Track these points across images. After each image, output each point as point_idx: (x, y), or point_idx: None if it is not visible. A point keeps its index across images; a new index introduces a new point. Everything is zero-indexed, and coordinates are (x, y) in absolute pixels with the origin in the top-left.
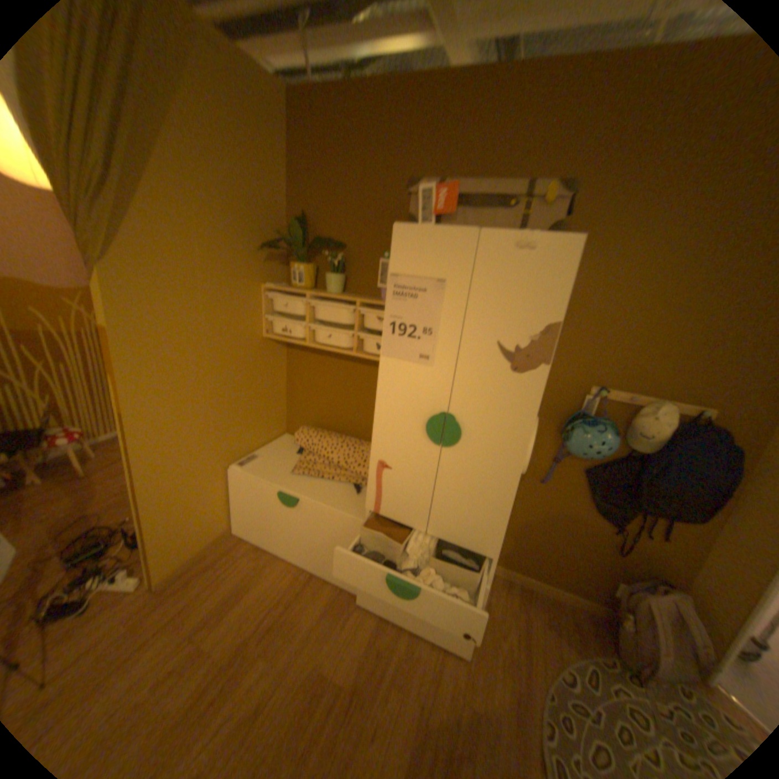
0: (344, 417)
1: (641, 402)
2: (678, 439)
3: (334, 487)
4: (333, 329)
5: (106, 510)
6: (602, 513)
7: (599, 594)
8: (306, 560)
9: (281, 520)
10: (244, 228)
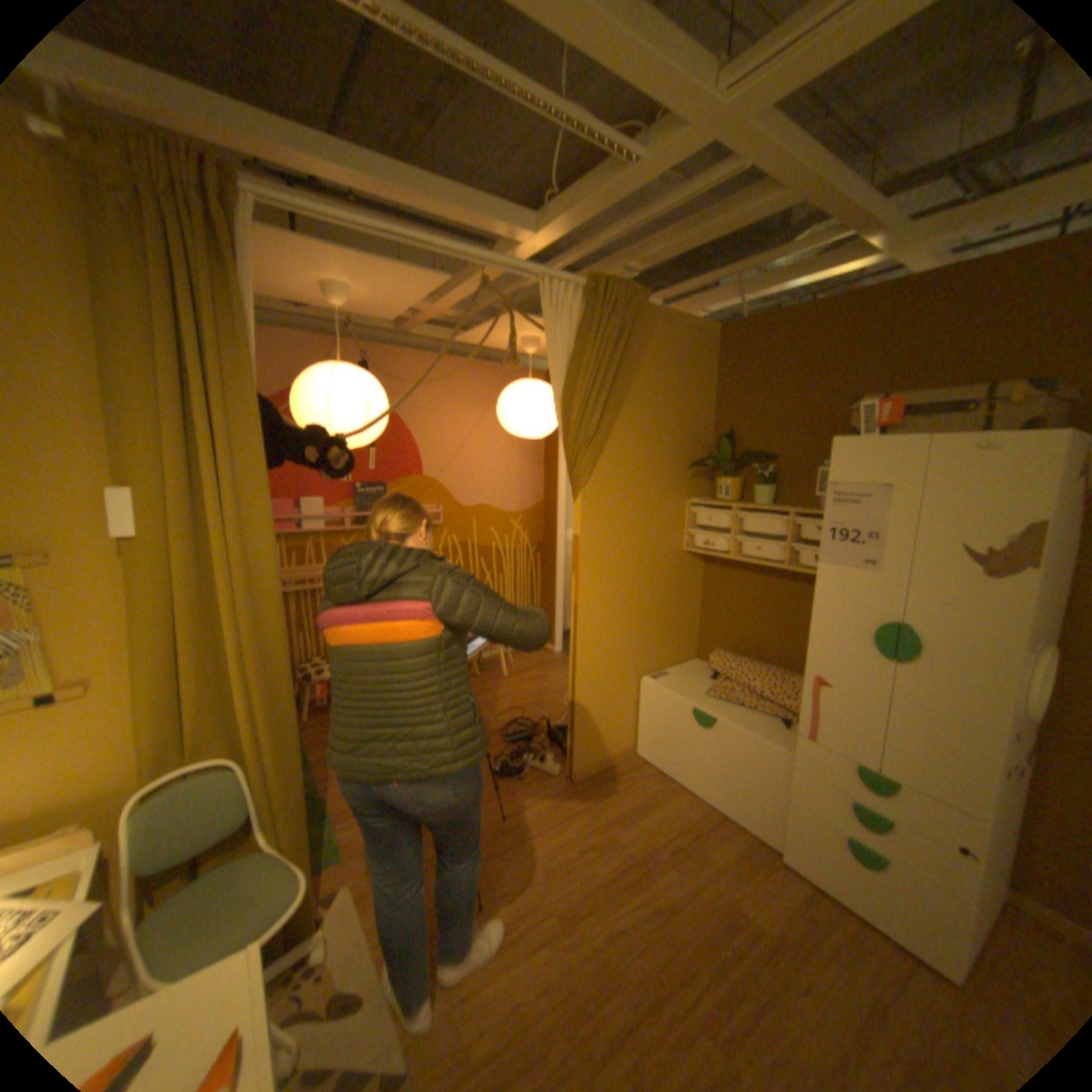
0: (769, 644)
1: None
2: None
3: (757, 718)
4: (760, 542)
5: (526, 708)
6: None
7: None
8: (720, 798)
9: (693, 744)
10: (675, 452)
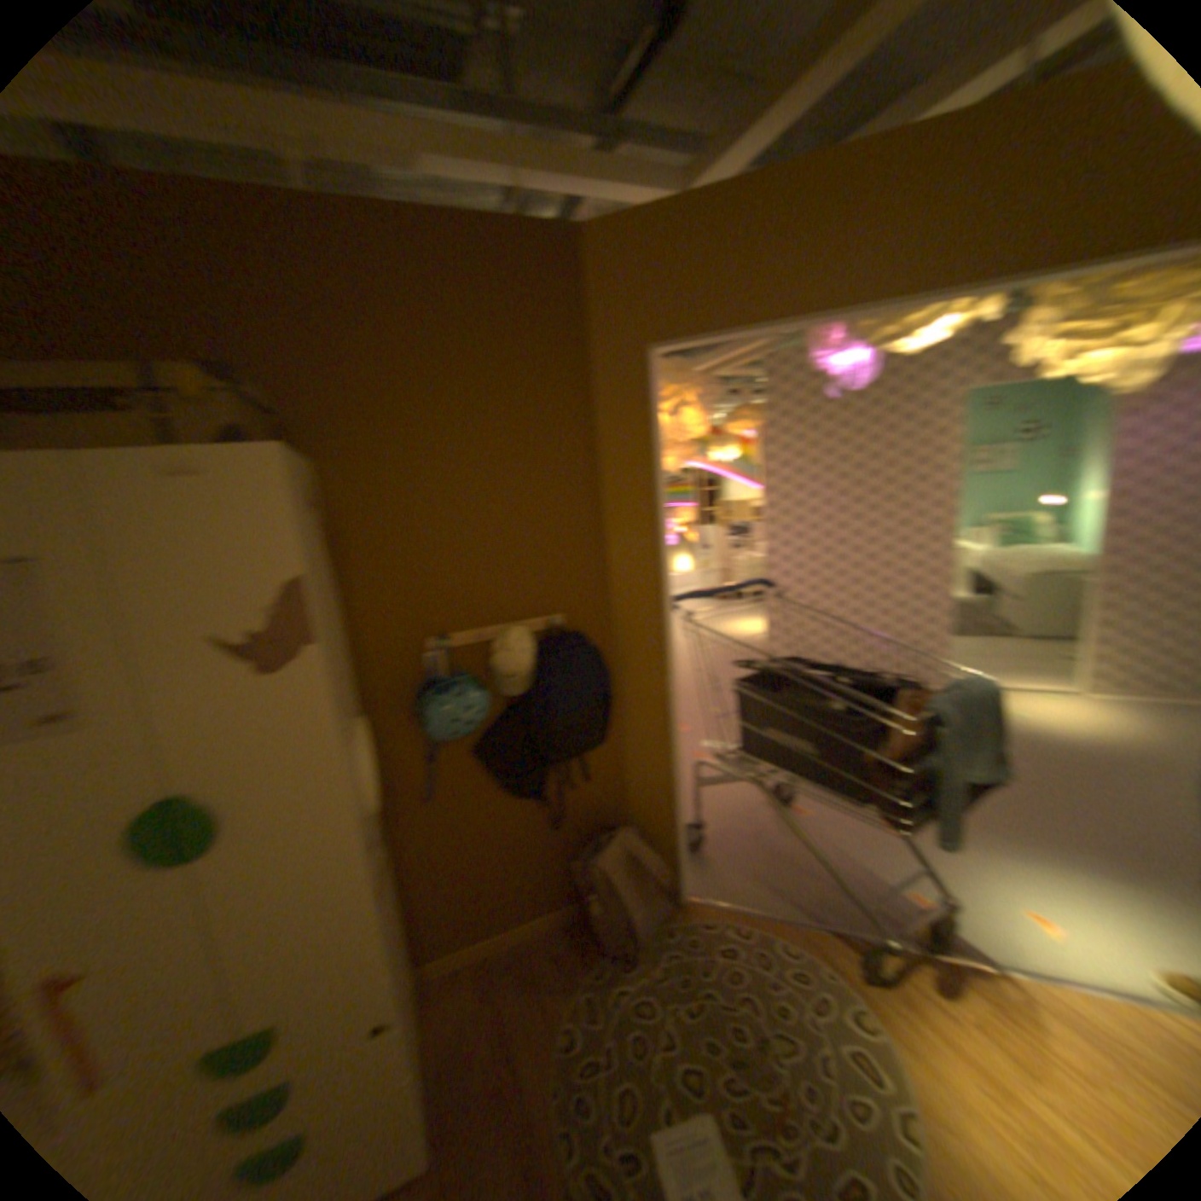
0: None
1: (485, 637)
2: (537, 664)
3: None
4: None
5: None
6: (509, 795)
7: (556, 895)
8: None
9: None
10: None
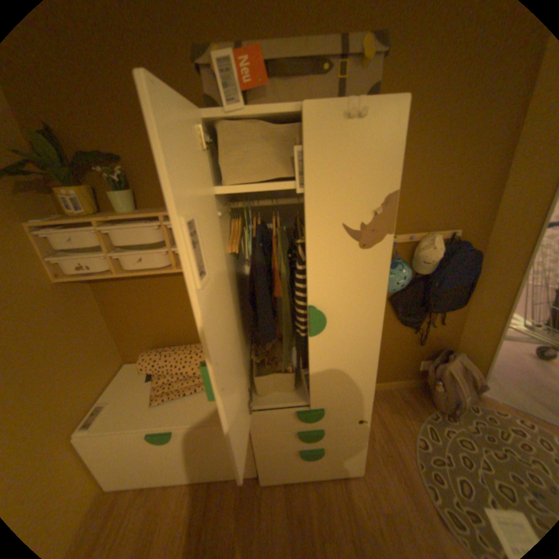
0: (181, 328)
1: (417, 239)
2: (446, 258)
3: (201, 399)
4: (141, 253)
5: None
6: (404, 323)
7: (410, 374)
8: (198, 475)
9: (158, 457)
10: None
